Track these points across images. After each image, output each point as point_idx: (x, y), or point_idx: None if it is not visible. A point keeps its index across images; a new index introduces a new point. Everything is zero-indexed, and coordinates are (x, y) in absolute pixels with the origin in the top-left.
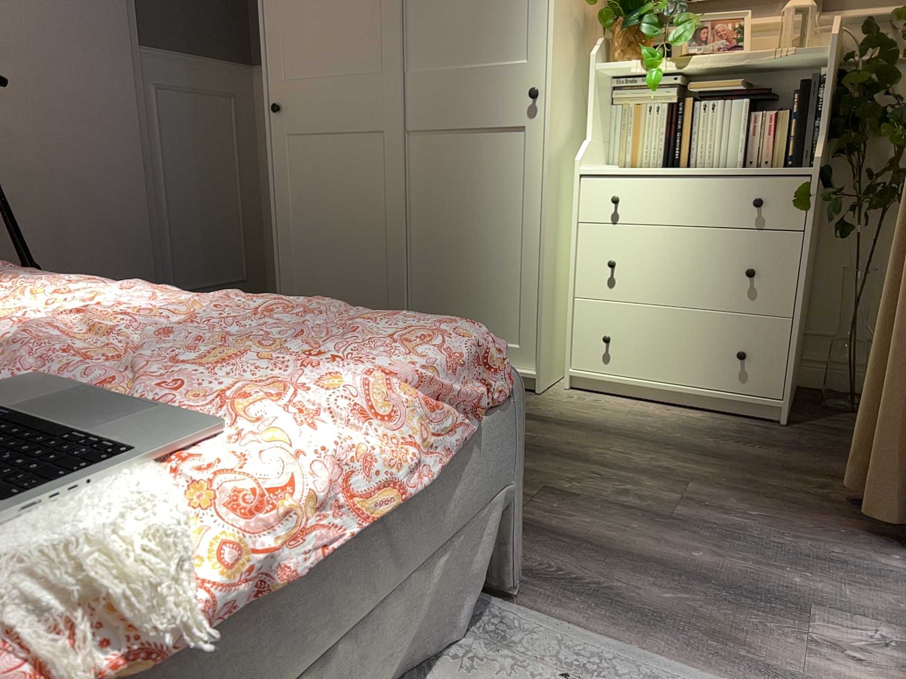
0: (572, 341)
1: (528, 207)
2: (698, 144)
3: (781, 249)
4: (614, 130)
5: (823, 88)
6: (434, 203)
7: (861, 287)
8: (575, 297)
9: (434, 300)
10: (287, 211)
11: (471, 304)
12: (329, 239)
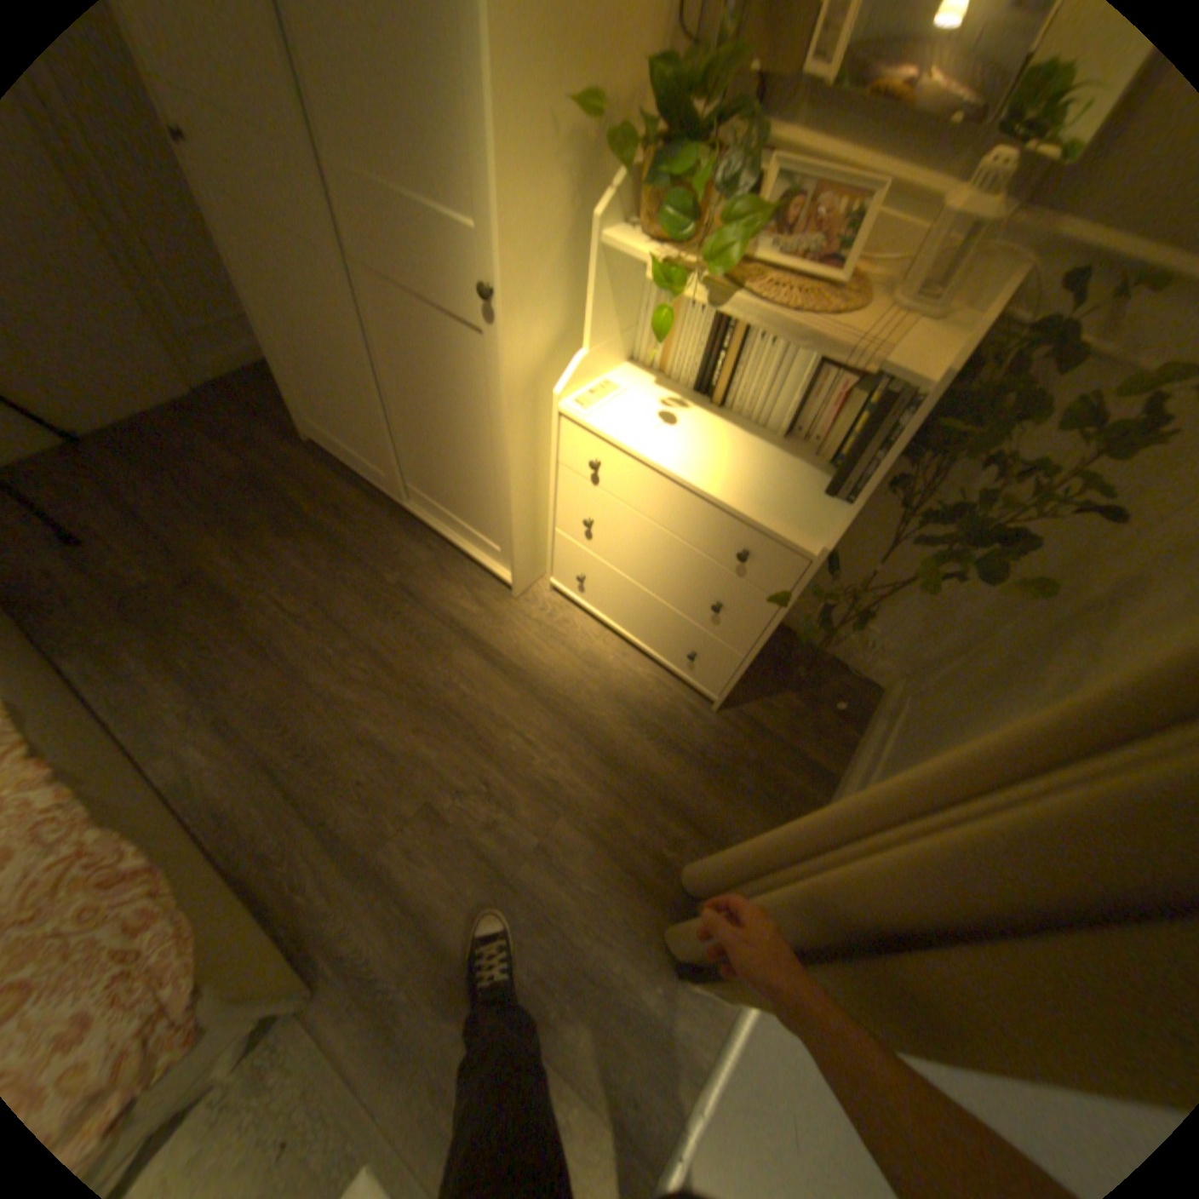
0: (552, 560)
1: (496, 432)
2: (742, 379)
3: (754, 604)
4: (645, 311)
5: (911, 412)
6: (400, 370)
7: (868, 588)
8: (555, 527)
9: (422, 470)
10: (254, 299)
11: (455, 493)
12: (307, 356)
